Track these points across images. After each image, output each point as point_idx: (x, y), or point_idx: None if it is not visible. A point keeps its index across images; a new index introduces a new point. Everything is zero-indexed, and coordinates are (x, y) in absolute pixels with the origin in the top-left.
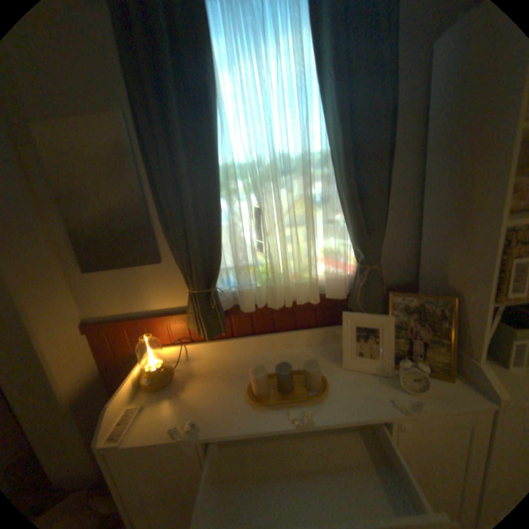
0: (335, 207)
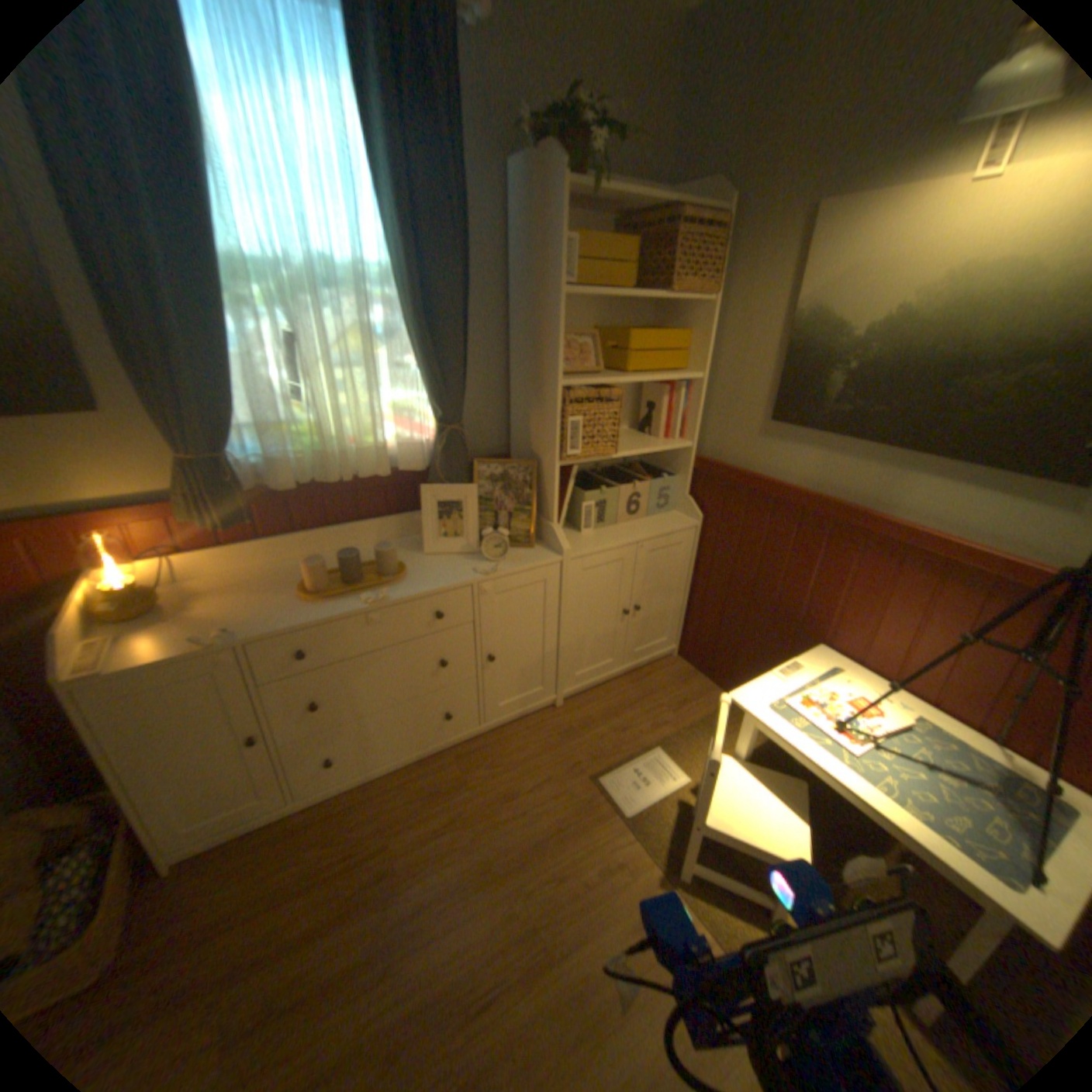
0: (404, 349)
